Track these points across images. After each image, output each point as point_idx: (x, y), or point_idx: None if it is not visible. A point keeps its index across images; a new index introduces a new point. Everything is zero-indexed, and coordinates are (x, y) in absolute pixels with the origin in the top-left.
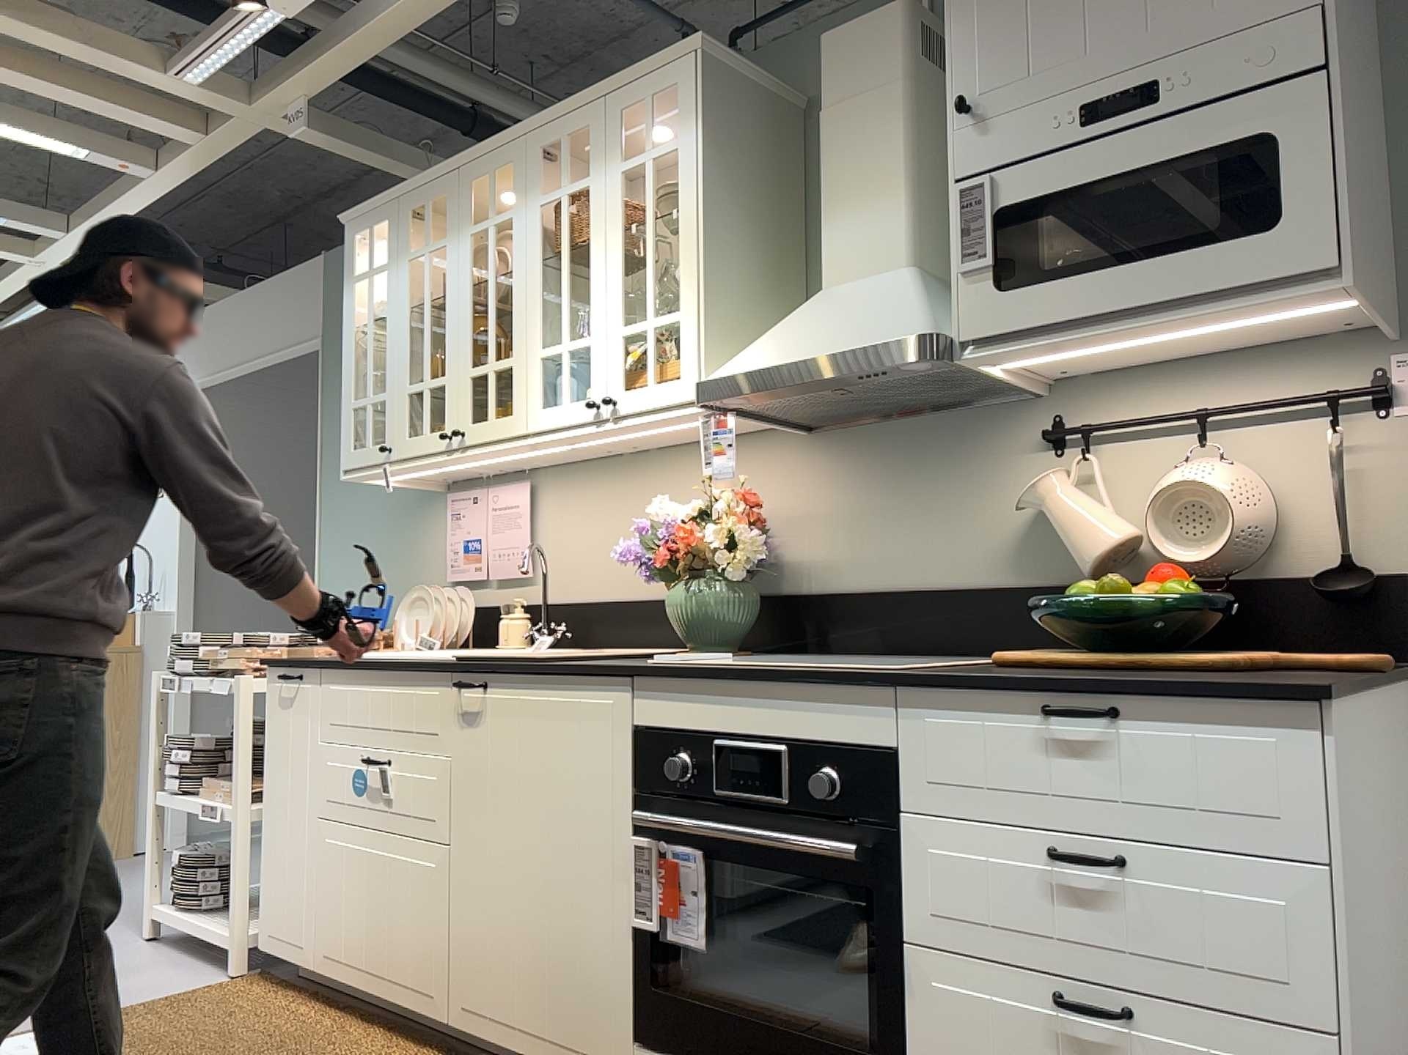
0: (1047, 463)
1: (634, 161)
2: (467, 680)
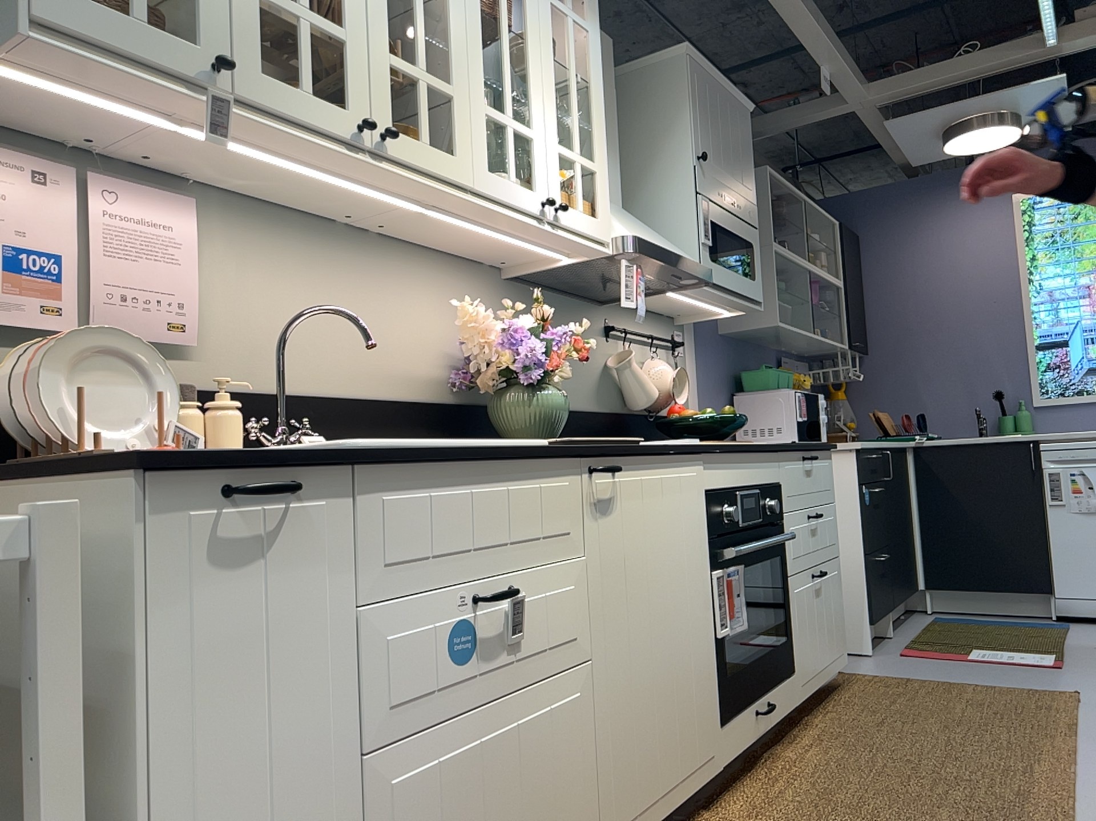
0: (607, 344)
1: (561, 6)
2: (601, 465)
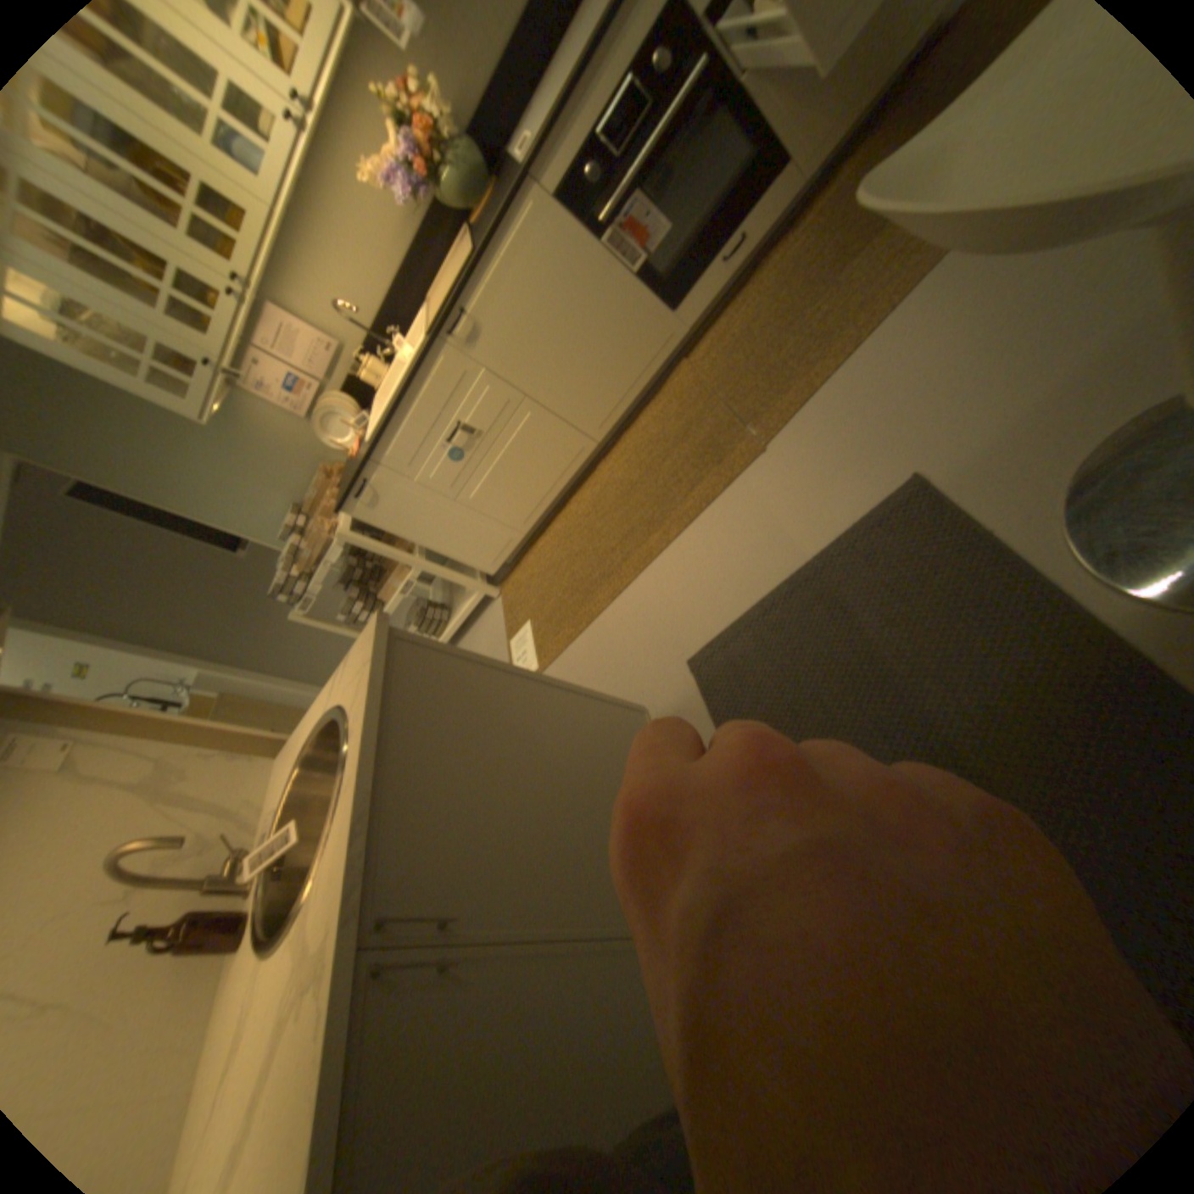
0: None
1: None
2: (453, 321)
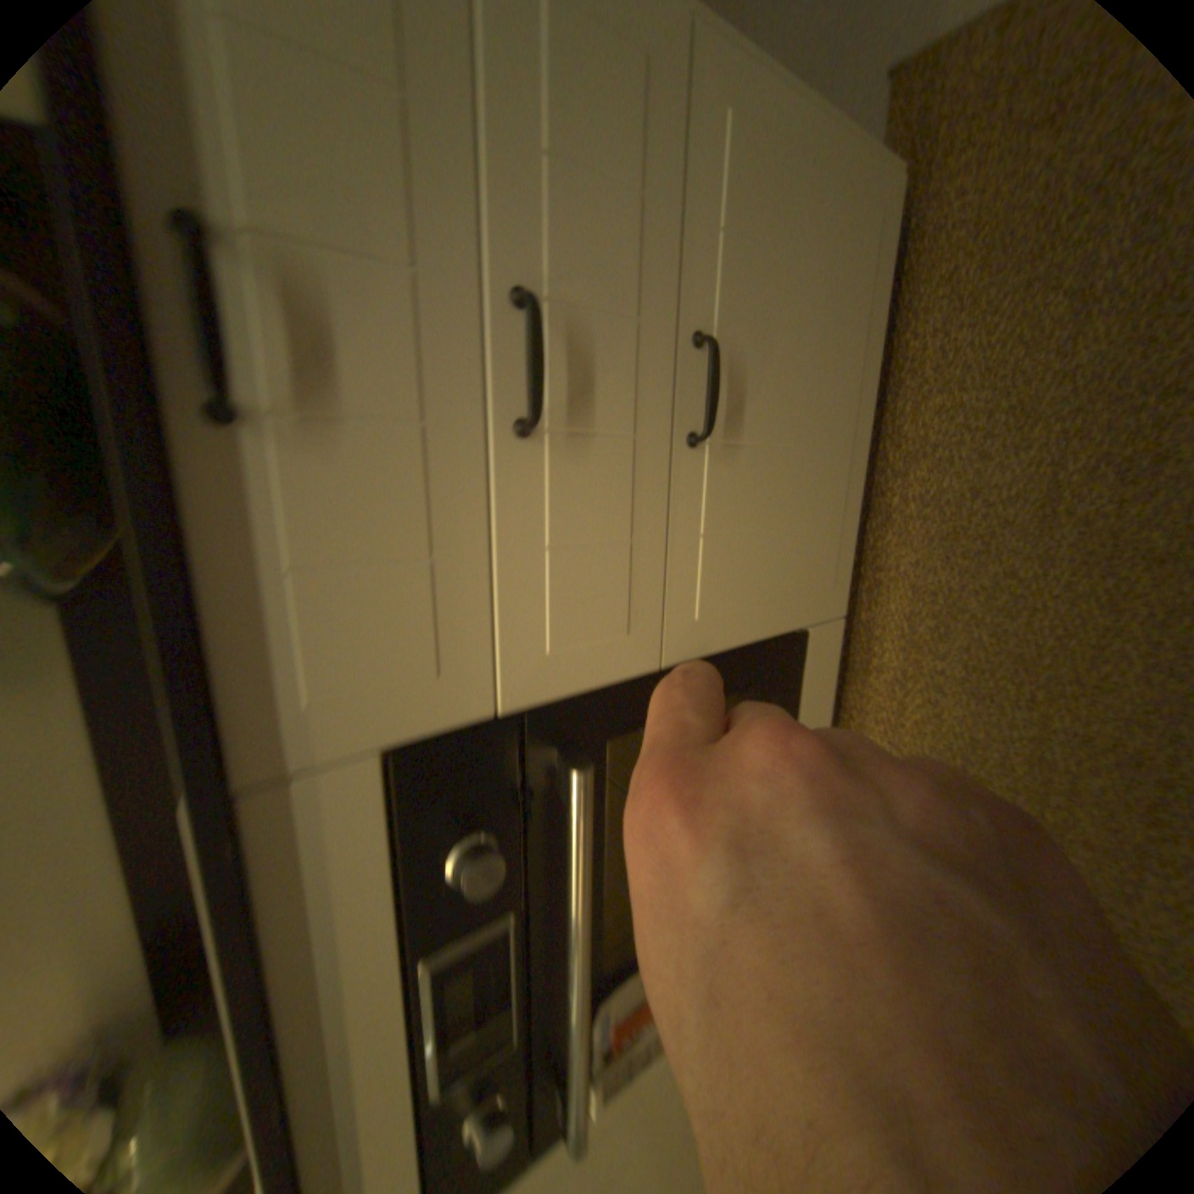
0: None
1: None
2: None
